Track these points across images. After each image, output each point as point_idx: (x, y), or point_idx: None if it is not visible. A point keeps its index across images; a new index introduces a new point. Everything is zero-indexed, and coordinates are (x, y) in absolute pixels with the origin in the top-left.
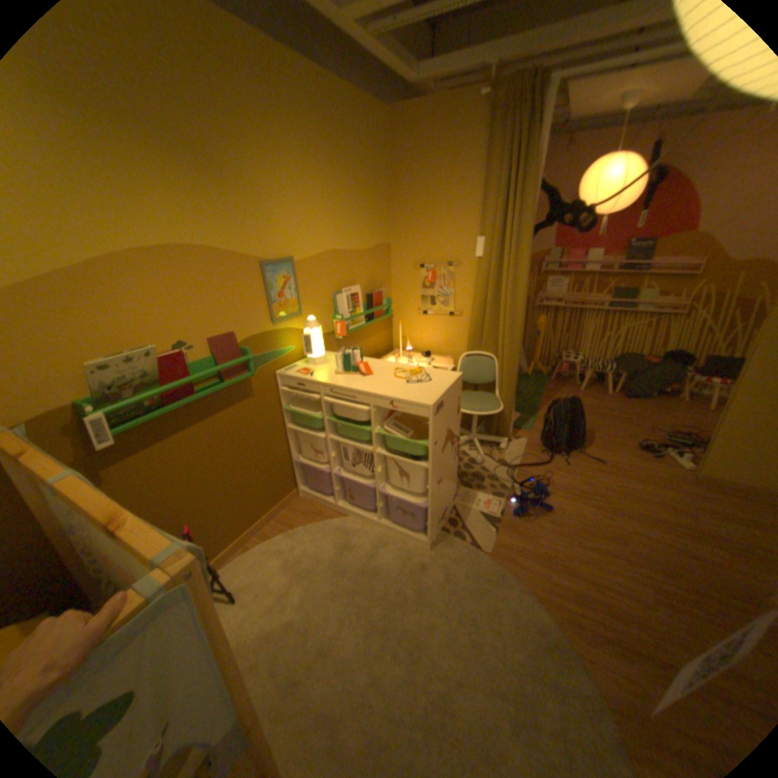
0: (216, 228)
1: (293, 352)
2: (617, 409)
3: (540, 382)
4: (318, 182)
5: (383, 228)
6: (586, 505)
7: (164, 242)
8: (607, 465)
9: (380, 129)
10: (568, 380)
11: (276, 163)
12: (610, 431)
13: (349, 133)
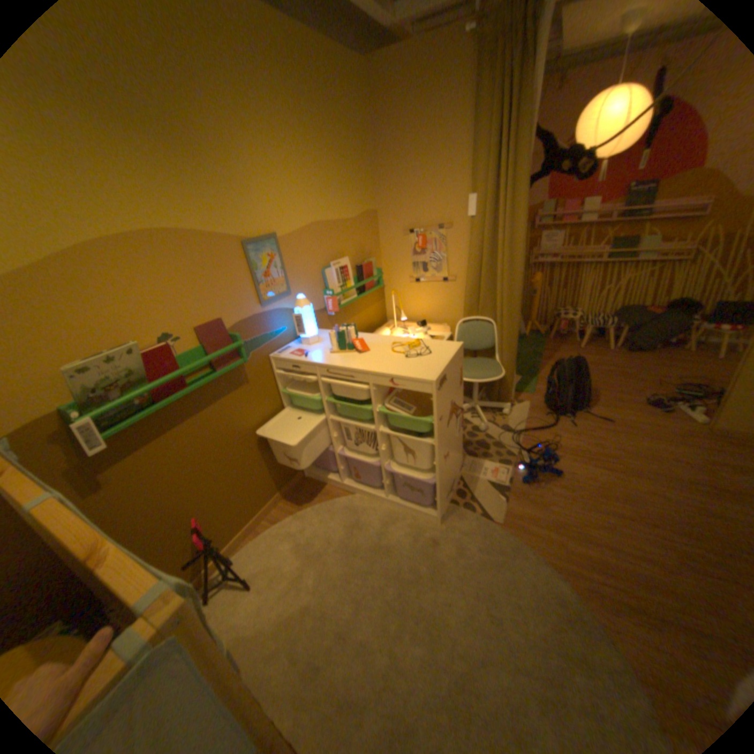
0: (190, 207)
1: (286, 333)
2: (621, 364)
3: (538, 342)
4: (296, 147)
5: (369, 193)
6: (598, 467)
7: (135, 227)
8: (616, 423)
9: (358, 83)
10: (568, 338)
11: (249, 130)
12: (616, 388)
13: (324, 90)
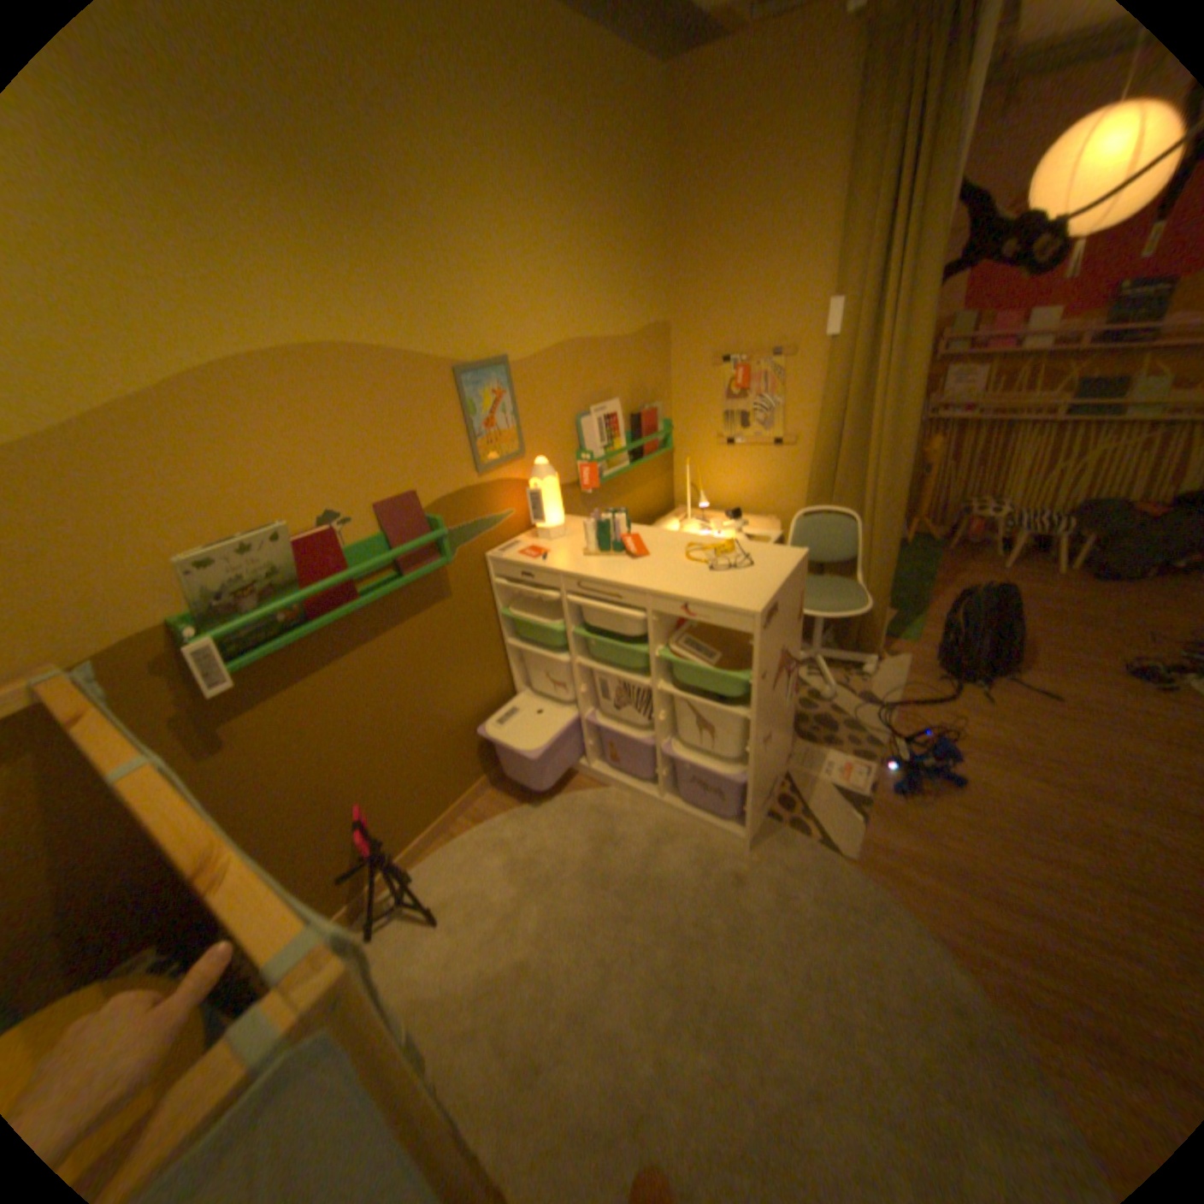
0: (376, 310)
1: (514, 520)
2: (1079, 601)
3: (929, 555)
4: (547, 215)
5: (658, 295)
6: (1031, 777)
7: (292, 339)
8: (1067, 703)
9: (652, 109)
10: (982, 549)
11: (474, 185)
12: (1068, 641)
13: (598, 121)
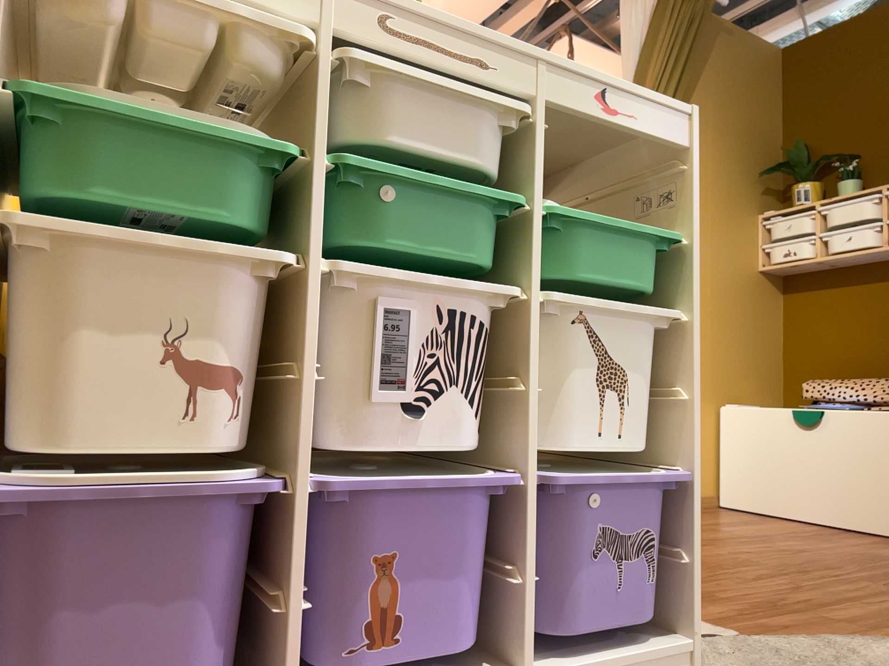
0: None
1: None
2: None
3: None
4: None
5: None
6: None
7: None
8: None
9: None
10: None
11: None
12: None
13: None
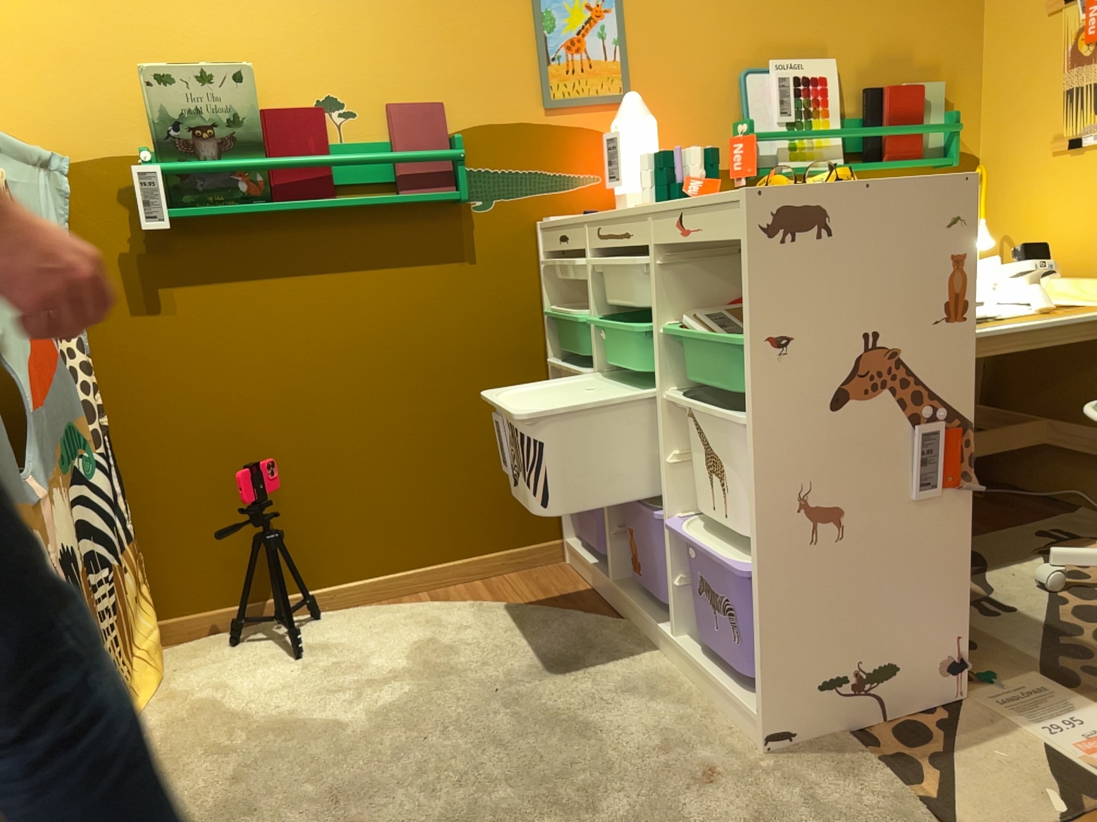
0: None
1: (597, 189)
2: None
3: None
4: None
5: None
6: None
7: None
8: None
9: None
10: None
11: None
12: None
13: None
